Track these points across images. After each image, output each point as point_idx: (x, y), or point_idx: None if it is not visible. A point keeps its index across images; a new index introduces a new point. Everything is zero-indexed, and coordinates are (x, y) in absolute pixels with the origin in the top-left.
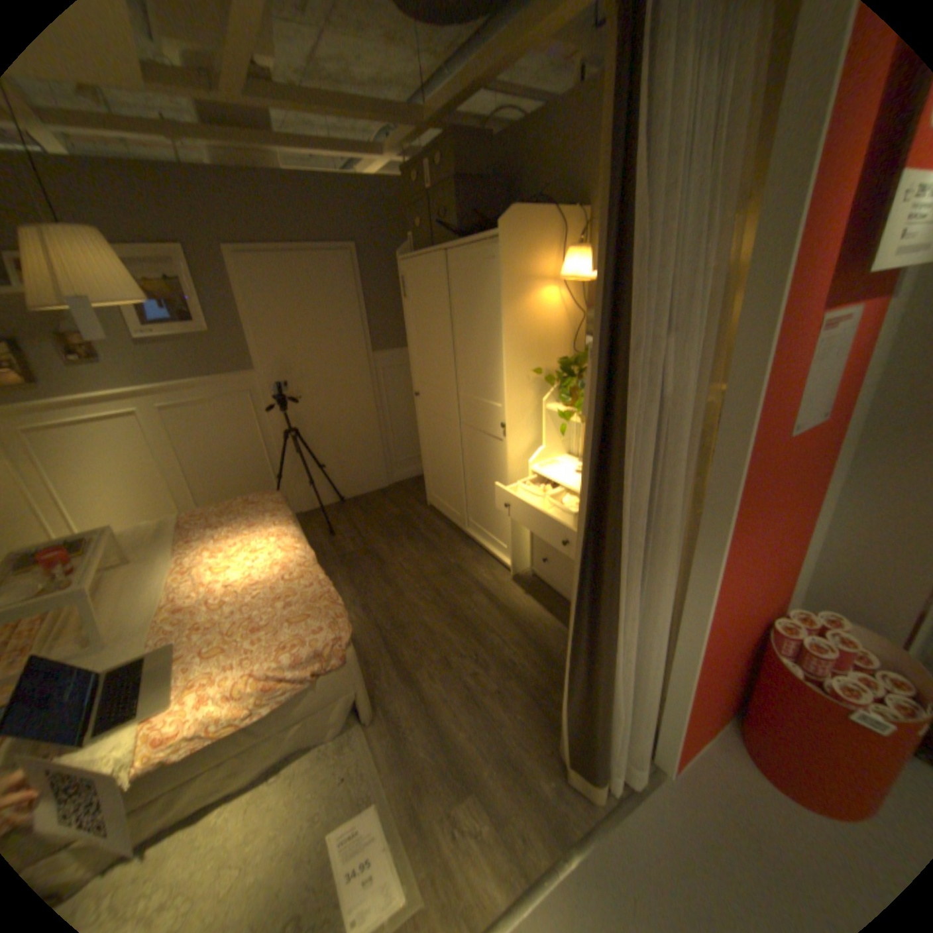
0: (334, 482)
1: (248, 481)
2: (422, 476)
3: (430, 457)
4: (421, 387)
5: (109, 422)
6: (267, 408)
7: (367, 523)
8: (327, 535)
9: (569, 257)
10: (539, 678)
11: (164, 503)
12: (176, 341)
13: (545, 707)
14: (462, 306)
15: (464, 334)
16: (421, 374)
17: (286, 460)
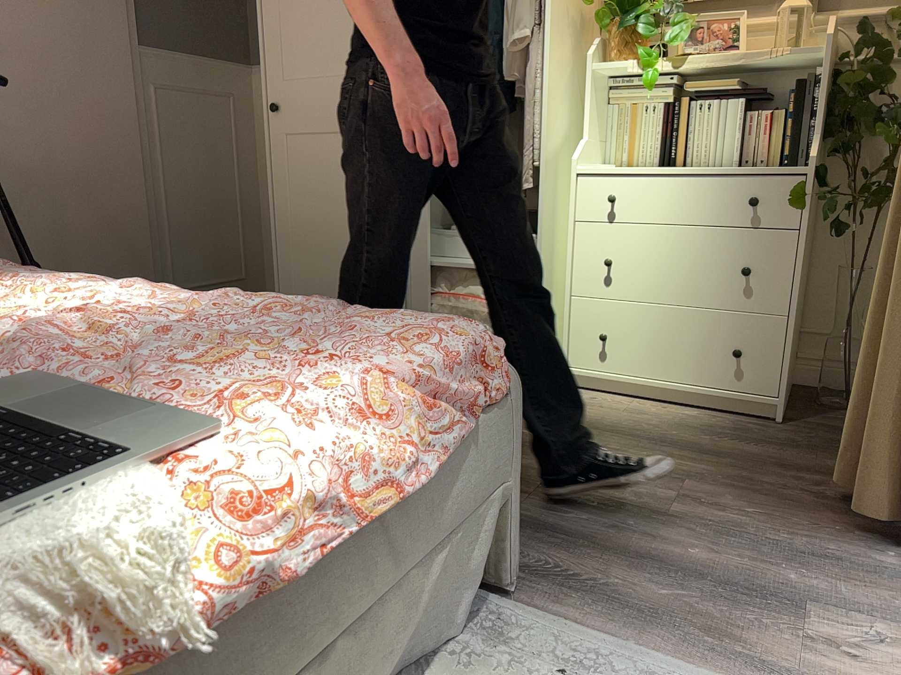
0: None
1: None
2: None
3: (300, 236)
4: (290, 90)
5: None
6: None
7: None
8: None
9: None
10: (720, 474)
11: None
12: None
13: (770, 497)
14: None
15: None
16: (293, 62)
17: None
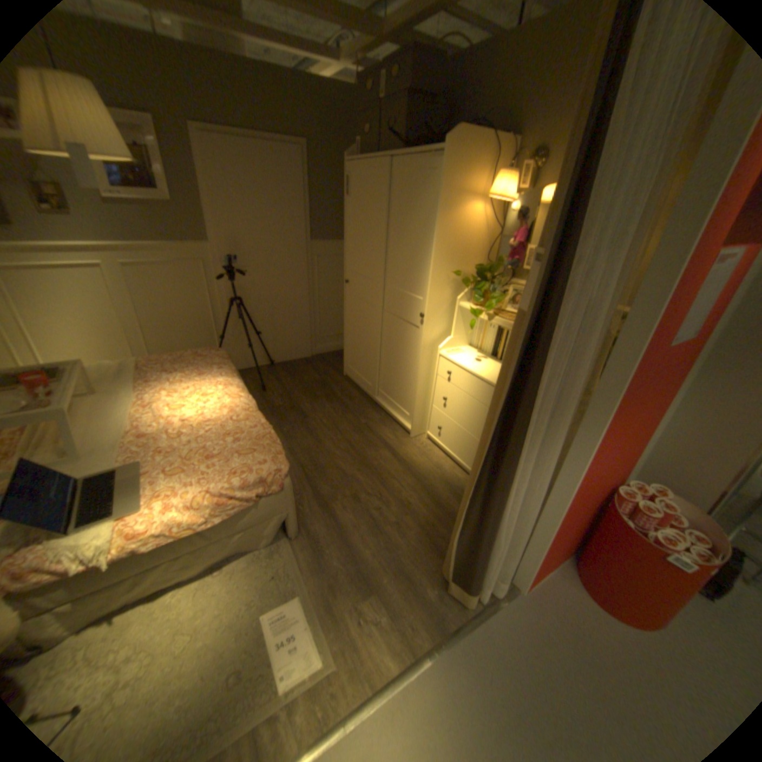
0: (267, 348)
1: (196, 338)
2: (340, 351)
3: (352, 336)
4: (352, 276)
5: (77, 270)
6: (217, 277)
7: (294, 384)
8: (260, 390)
9: (498, 179)
10: (429, 515)
11: (122, 348)
12: (142, 206)
13: (433, 537)
14: (400, 209)
15: (398, 234)
16: (354, 264)
17: (229, 324)
